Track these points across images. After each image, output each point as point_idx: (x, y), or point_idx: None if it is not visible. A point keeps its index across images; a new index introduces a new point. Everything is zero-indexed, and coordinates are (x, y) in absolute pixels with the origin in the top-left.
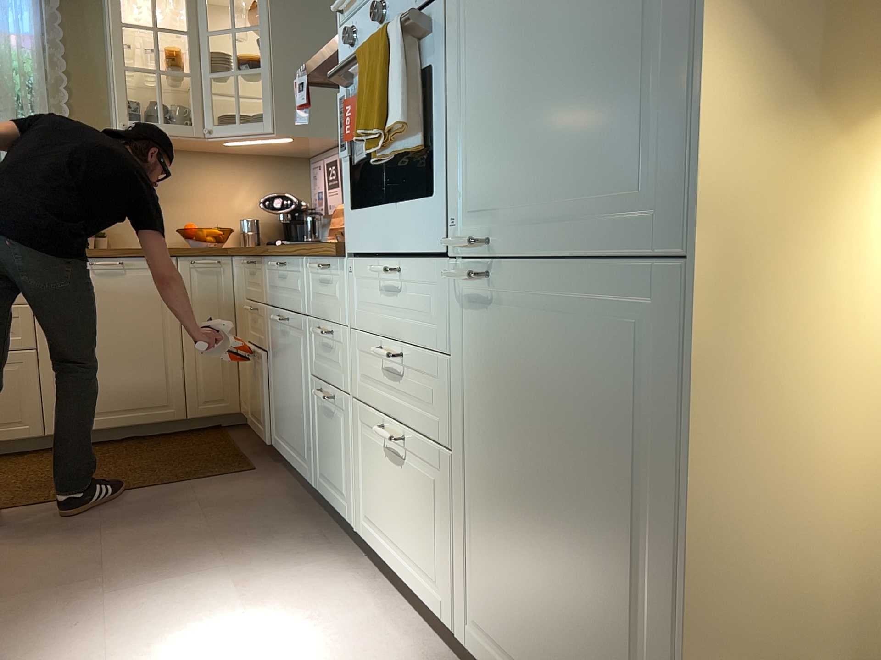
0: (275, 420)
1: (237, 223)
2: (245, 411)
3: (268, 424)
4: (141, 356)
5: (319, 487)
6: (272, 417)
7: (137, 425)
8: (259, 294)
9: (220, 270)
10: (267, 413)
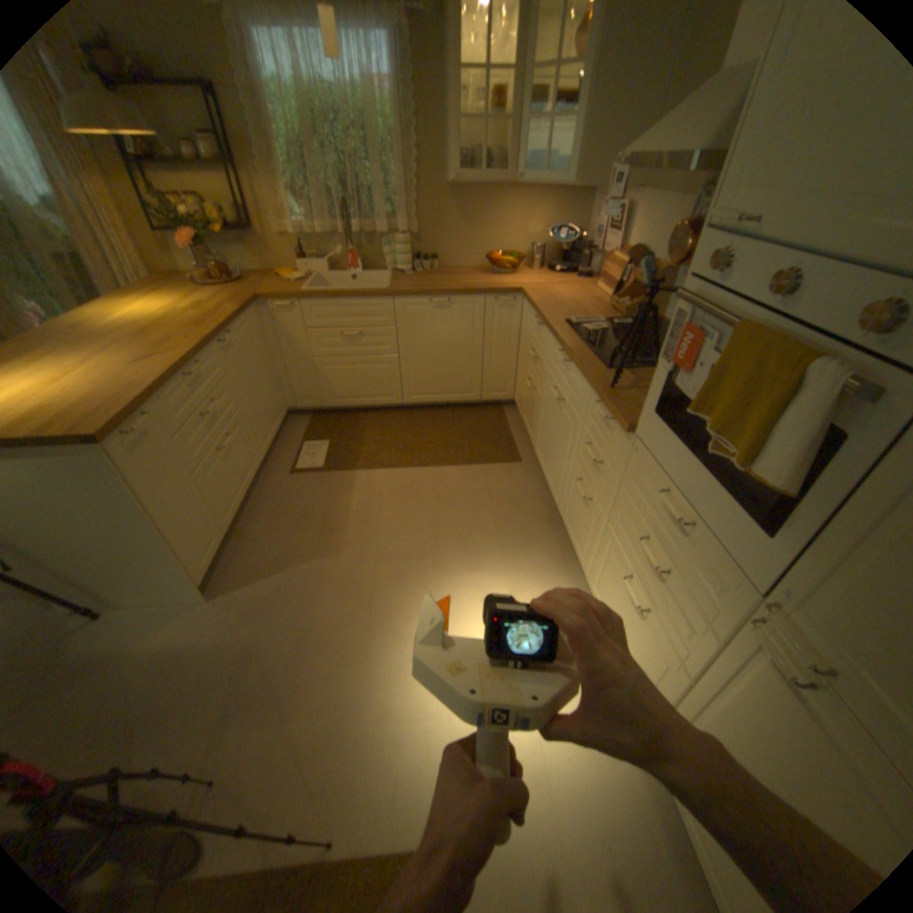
0: (538, 441)
1: (528, 246)
2: (516, 404)
3: (532, 435)
4: (457, 363)
5: (563, 520)
6: (536, 437)
7: (451, 402)
8: (542, 352)
9: (513, 305)
10: (533, 428)
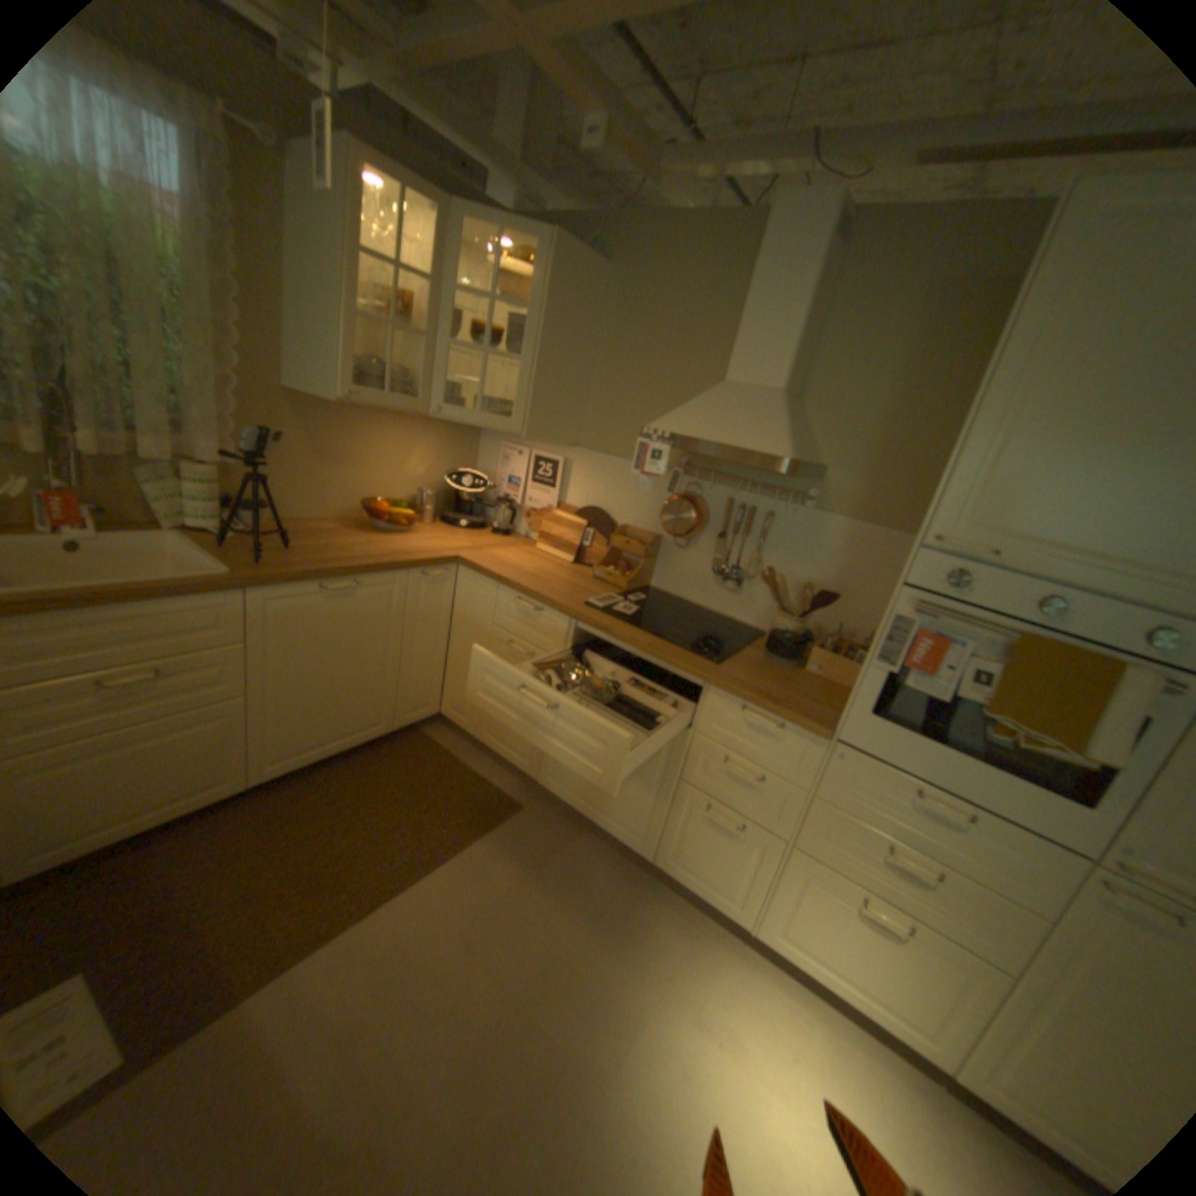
0: (556, 770)
1: (407, 492)
2: (456, 721)
3: (529, 762)
4: (360, 682)
5: (666, 868)
6: (547, 764)
7: (347, 751)
8: (545, 646)
9: (445, 580)
10: (531, 752)
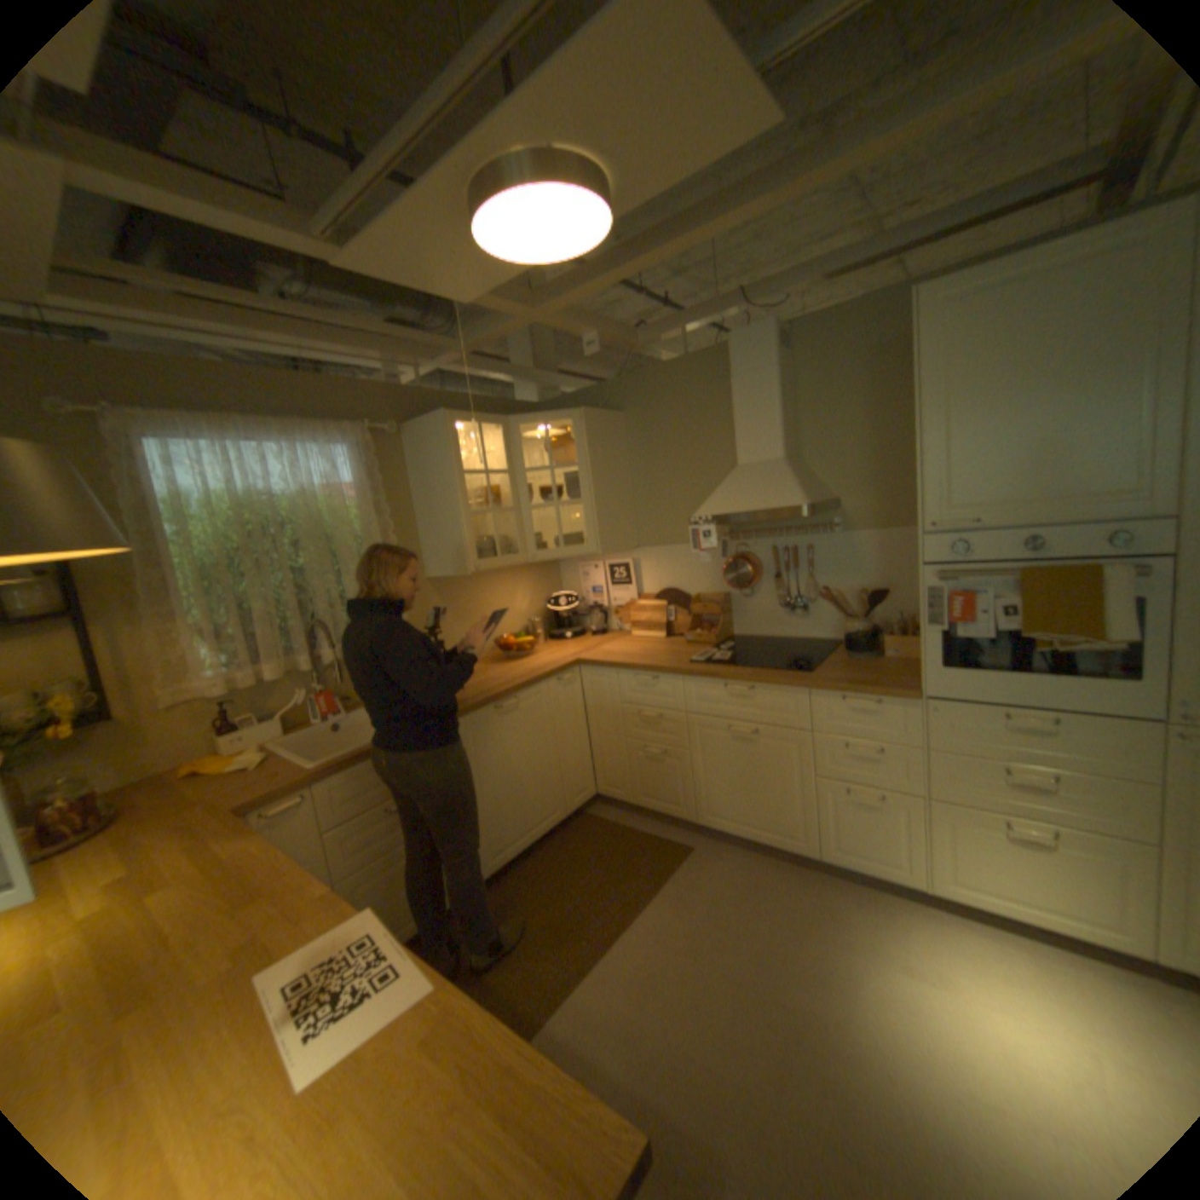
0: (710, 806)
1: (519, 624)
2: (612, 795)
3: (685, 808)
4: (535, 778)
5: (832, 860)
6: (701, 804)
7: (538, 840)
8: (668, 705)
9: (573, 680)
10: (684, 799)
